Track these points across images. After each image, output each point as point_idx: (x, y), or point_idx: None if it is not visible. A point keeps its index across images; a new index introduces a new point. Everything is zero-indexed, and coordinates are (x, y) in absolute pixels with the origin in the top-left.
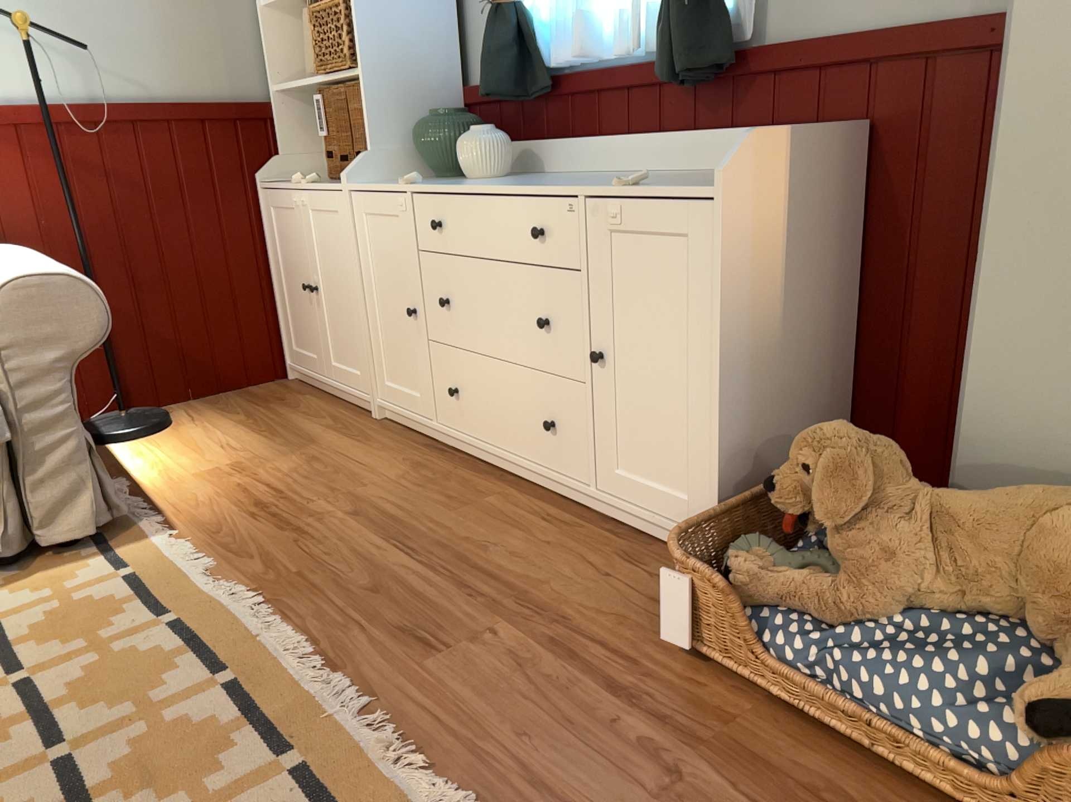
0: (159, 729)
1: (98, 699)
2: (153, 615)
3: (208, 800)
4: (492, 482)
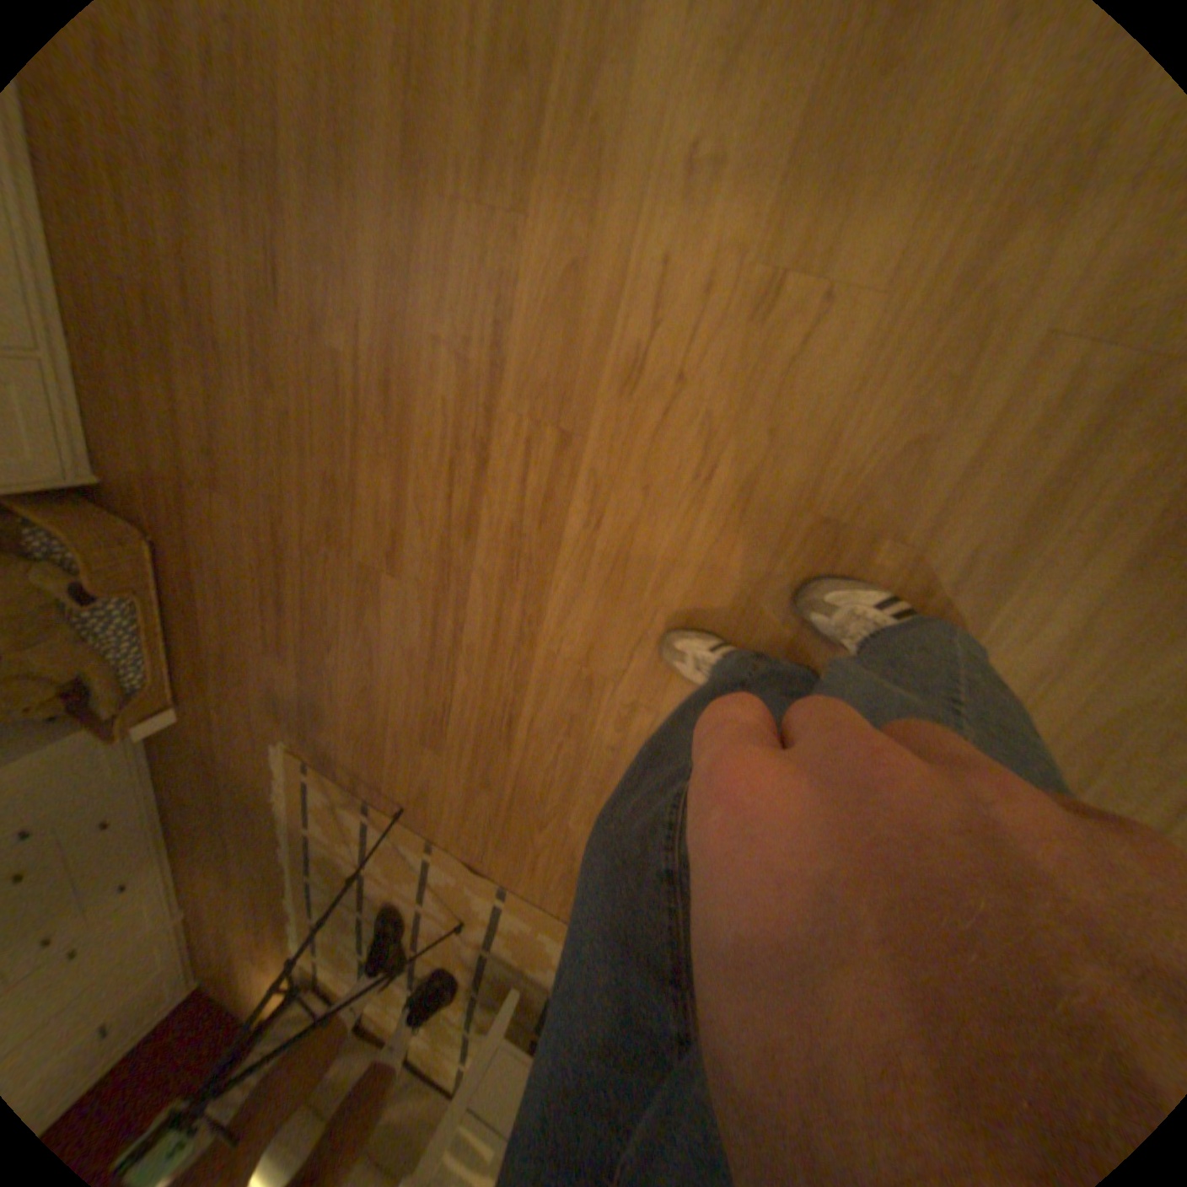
0: (322, 887)
1: (334, 919)
2: (305, 930)
3: (321, 851)
4: (161, 828)
